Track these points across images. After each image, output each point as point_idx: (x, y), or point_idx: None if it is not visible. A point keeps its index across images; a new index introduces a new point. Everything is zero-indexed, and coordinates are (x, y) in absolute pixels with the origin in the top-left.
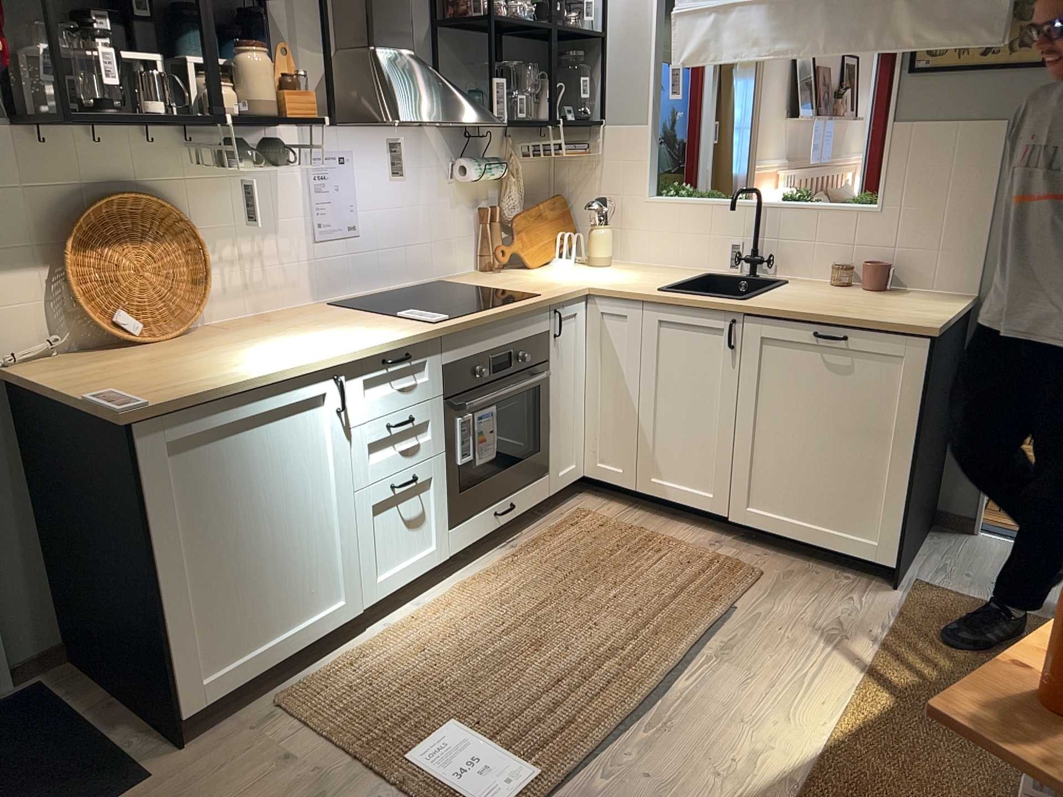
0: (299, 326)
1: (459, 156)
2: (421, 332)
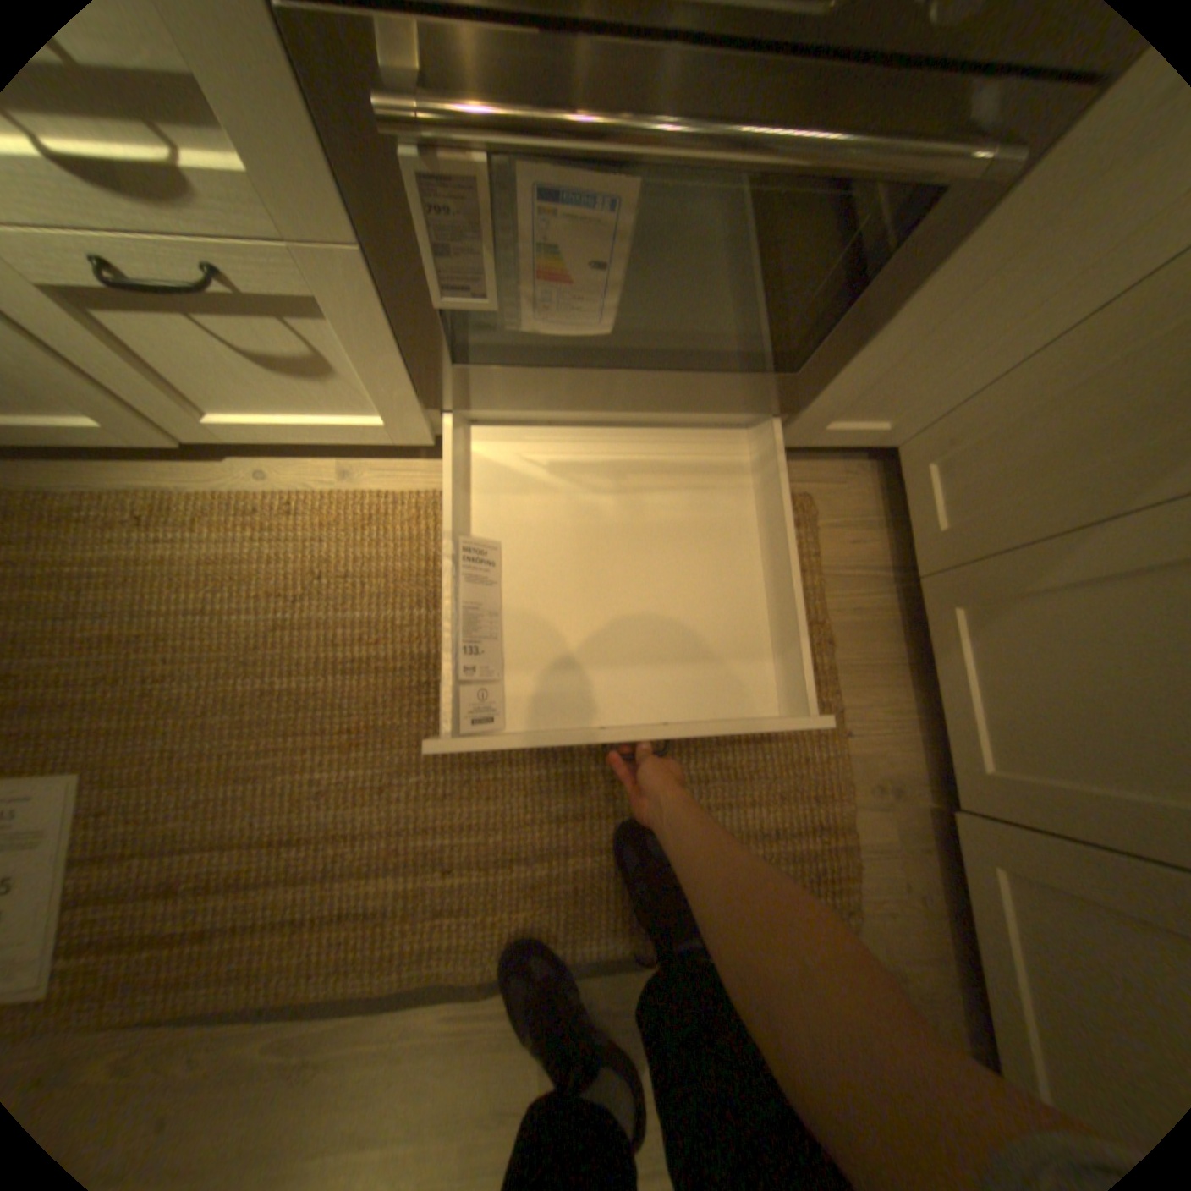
0: None
1: None
2: None
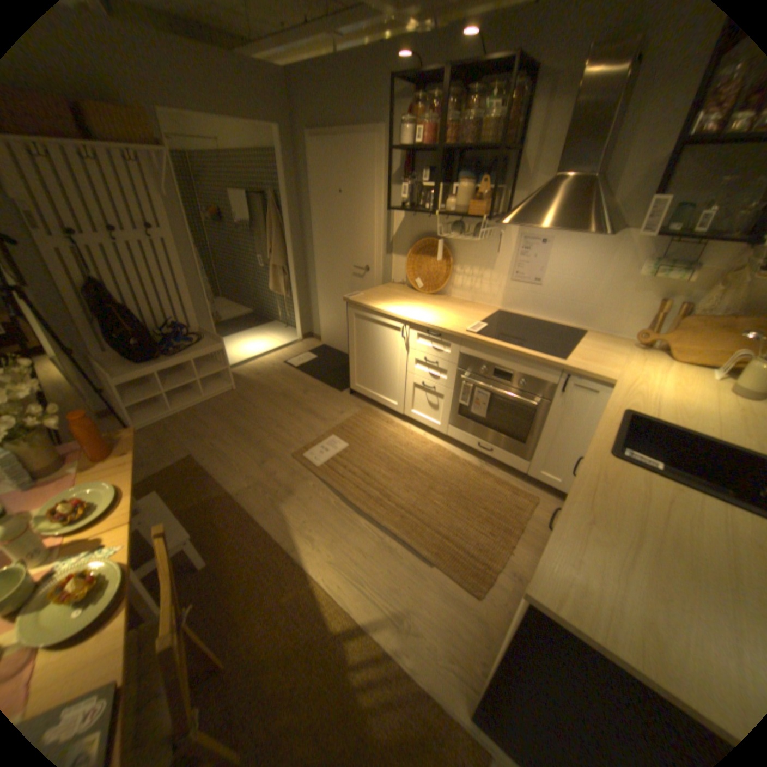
0: (452, 308)
1: (663, 255)
2: (447, 329)
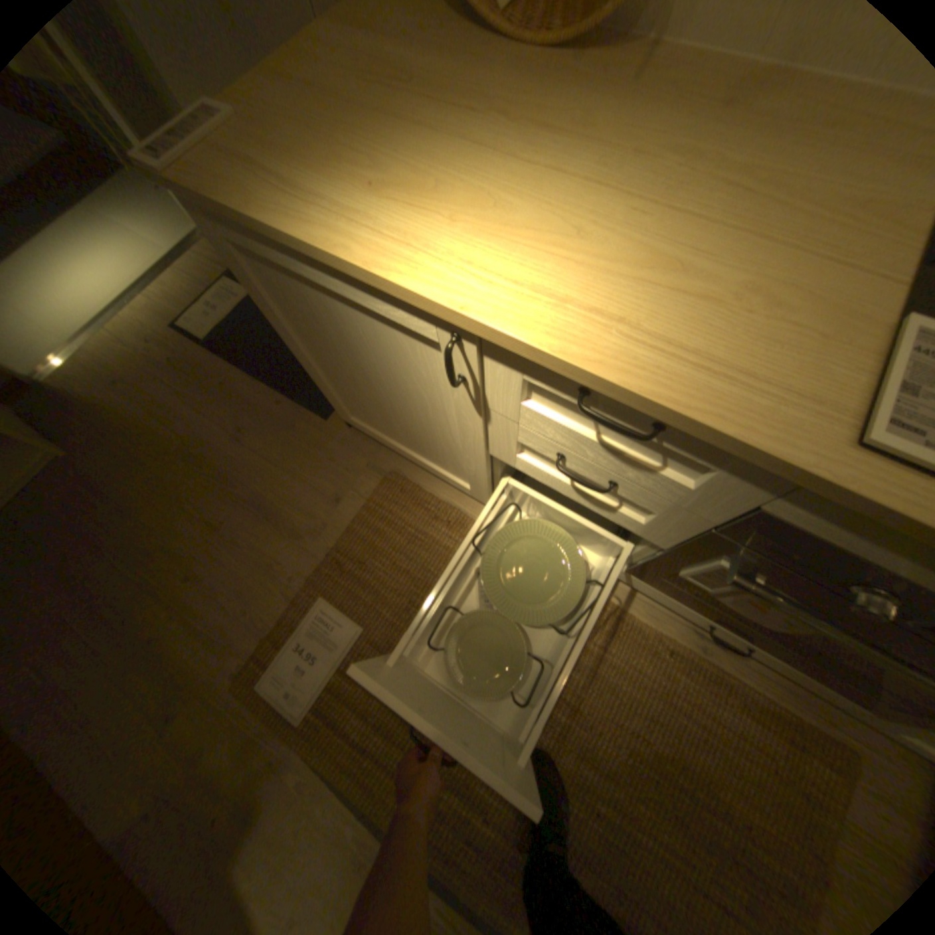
0: (707, 157)
1: None
2: (735, 432)
